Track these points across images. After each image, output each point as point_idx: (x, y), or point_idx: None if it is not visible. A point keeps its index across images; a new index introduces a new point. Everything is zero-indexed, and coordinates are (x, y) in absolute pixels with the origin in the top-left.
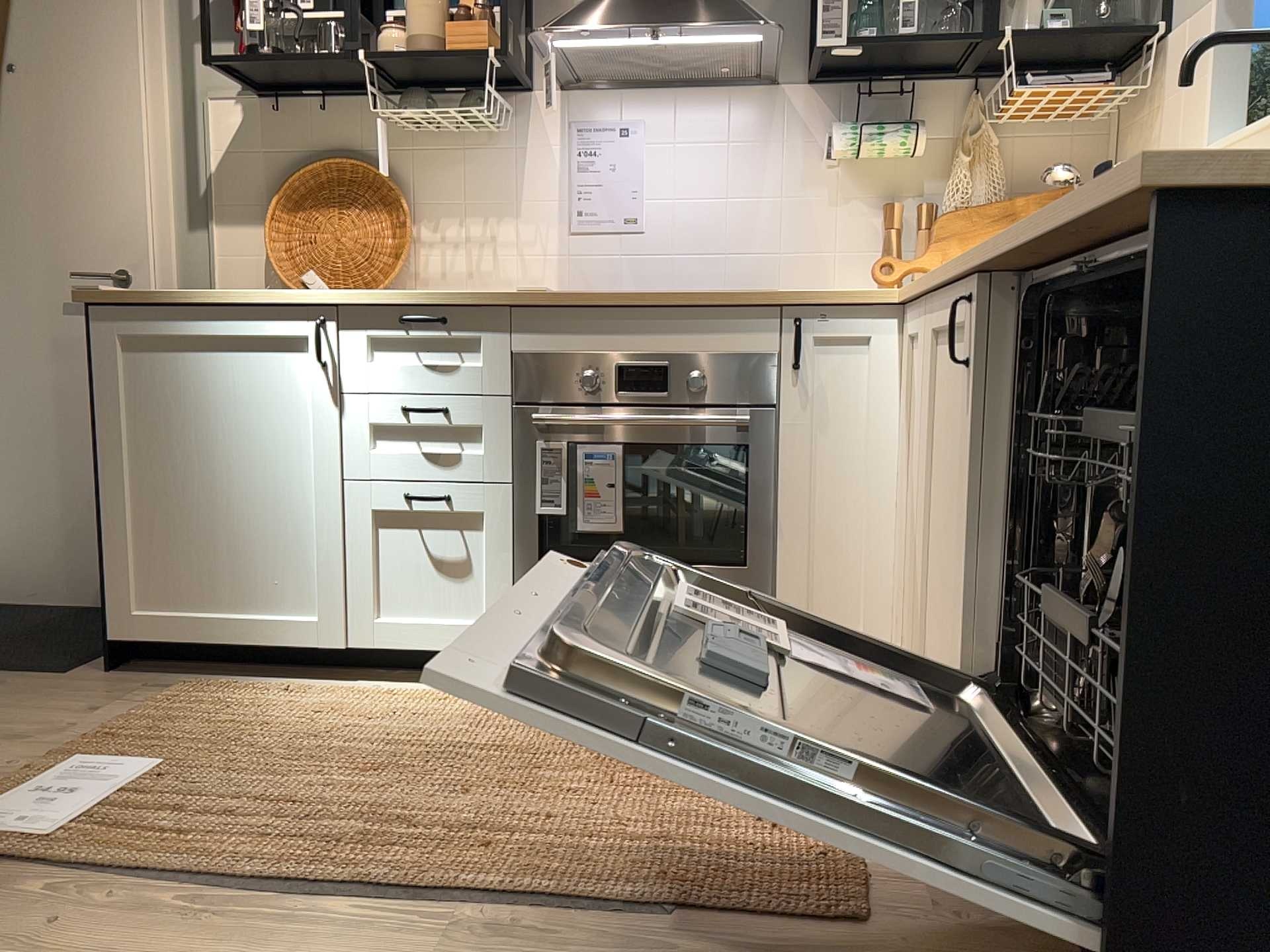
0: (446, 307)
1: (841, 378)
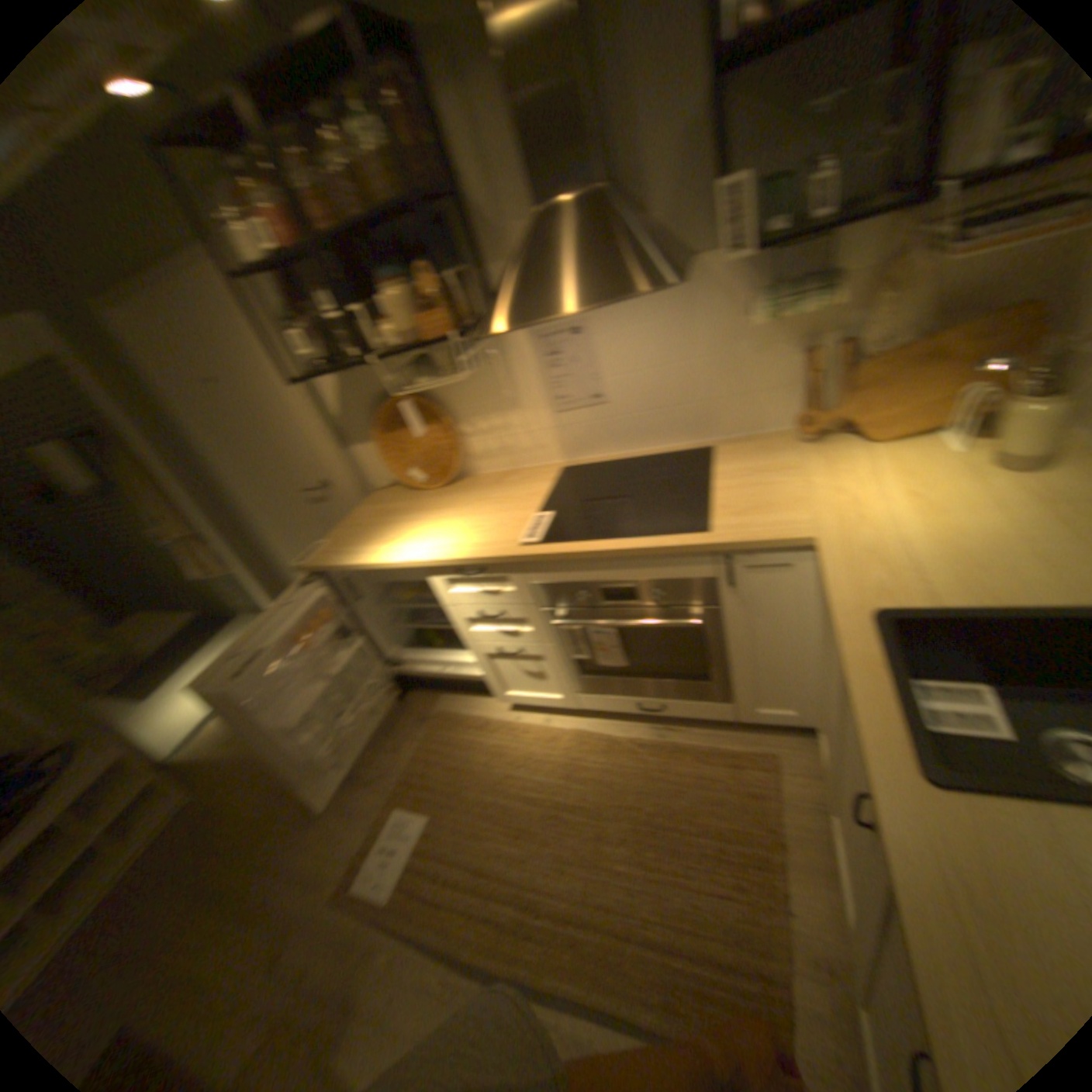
0: (476, 564)
1: (763, 586)
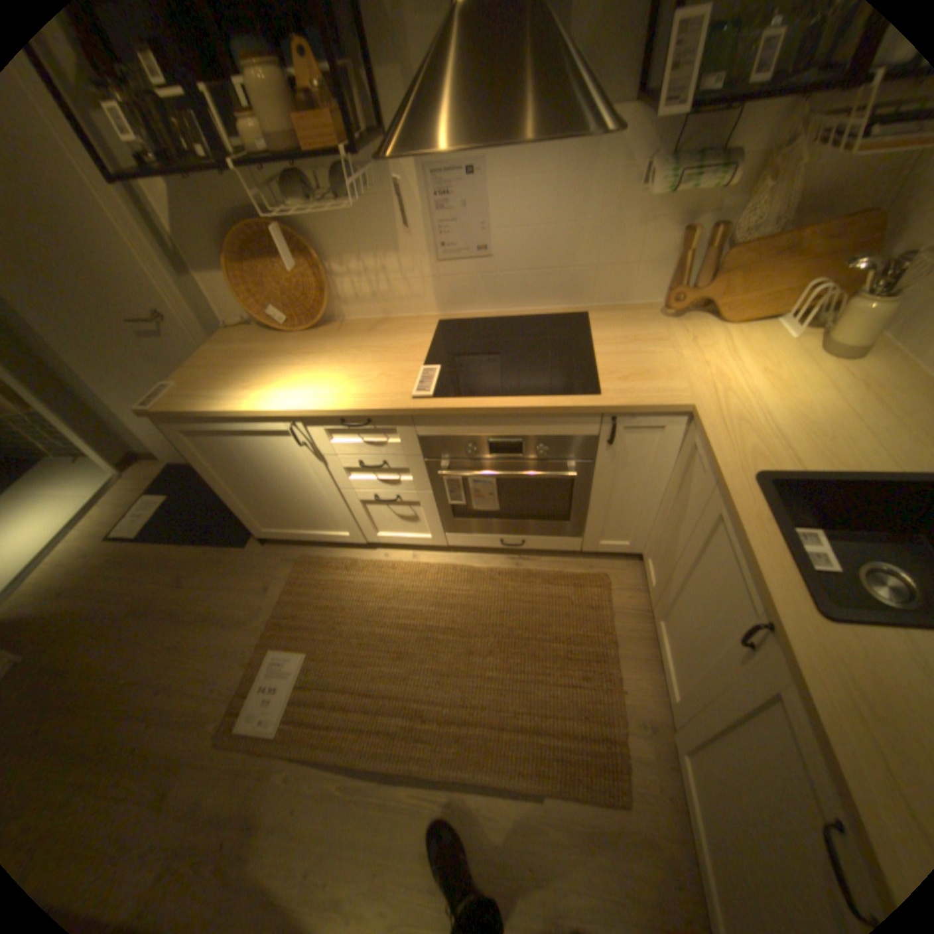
0: (368, 414)
1: (637, 444)
